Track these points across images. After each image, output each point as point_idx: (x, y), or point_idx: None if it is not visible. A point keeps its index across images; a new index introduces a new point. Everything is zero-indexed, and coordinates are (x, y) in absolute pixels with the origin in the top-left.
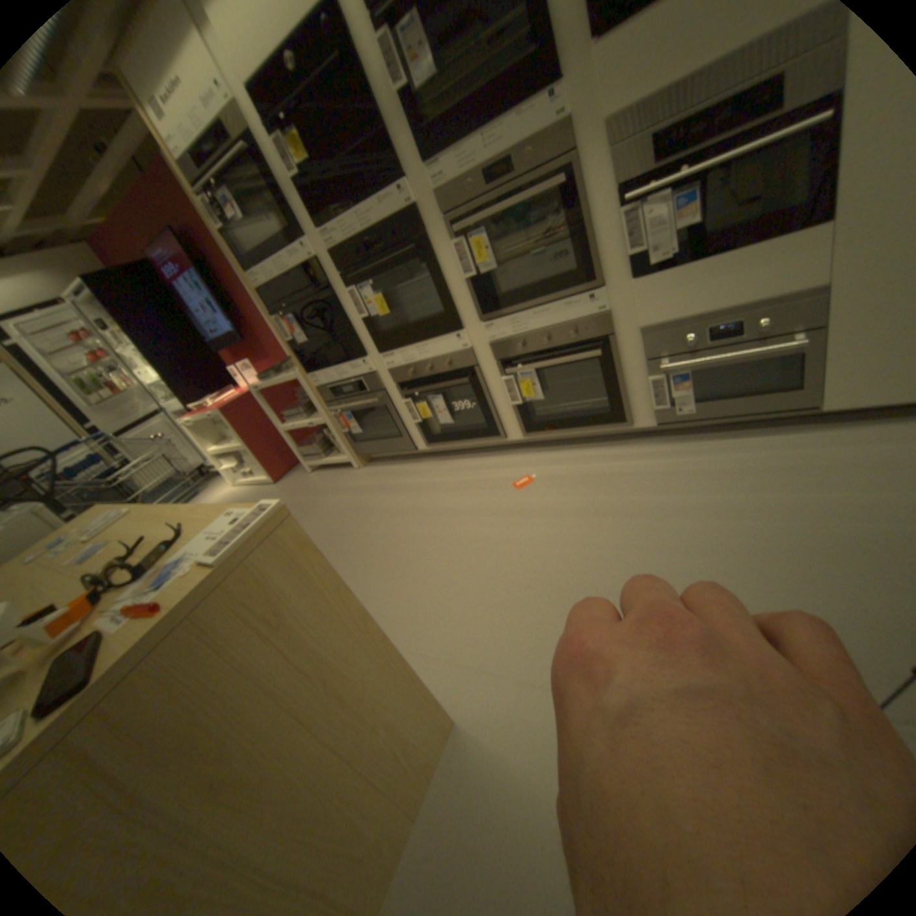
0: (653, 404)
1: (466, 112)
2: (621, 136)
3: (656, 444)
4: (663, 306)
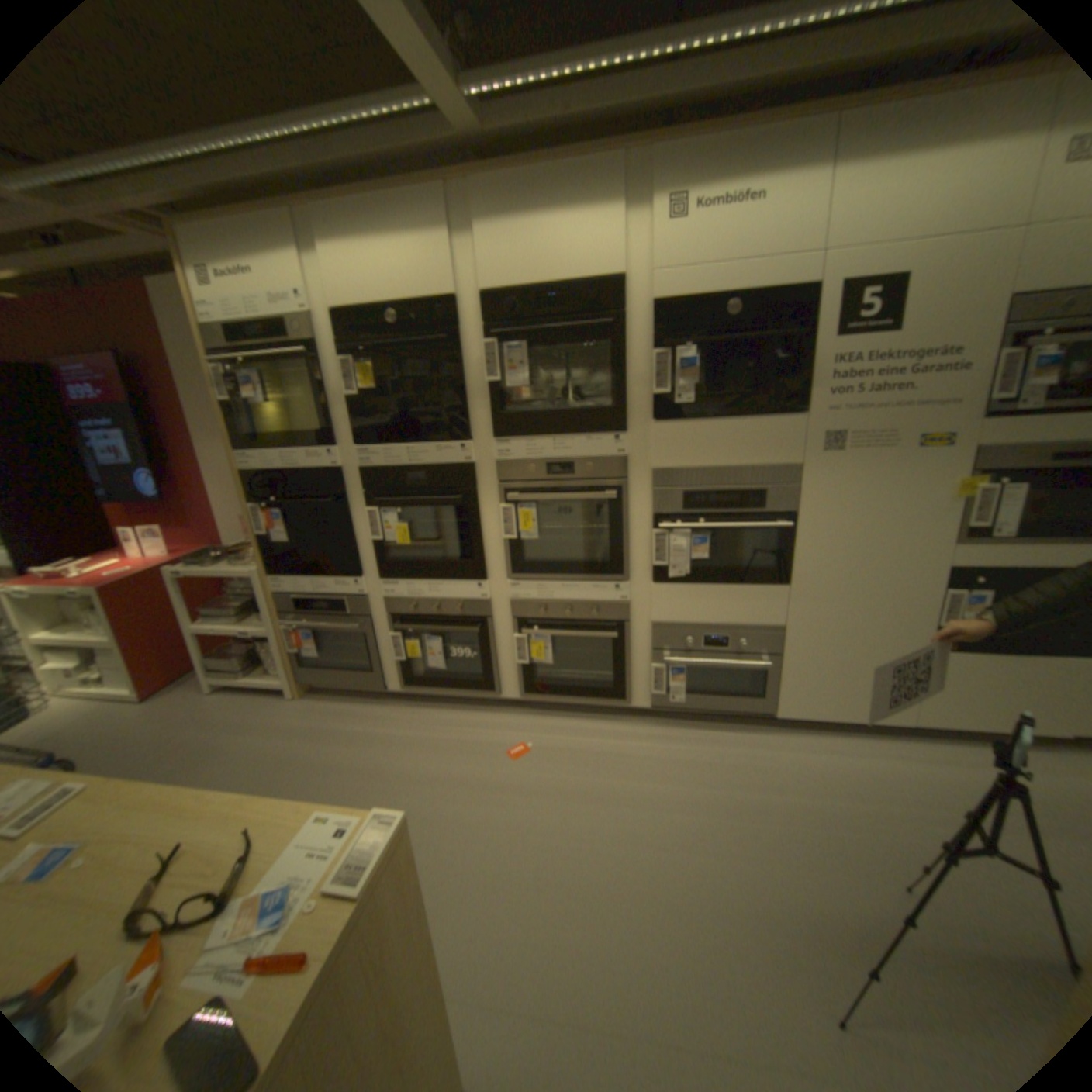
0: (649, 692)
1: (544, 425)
2: (661, 489)
3: (647, 730)
4: (671, 614)
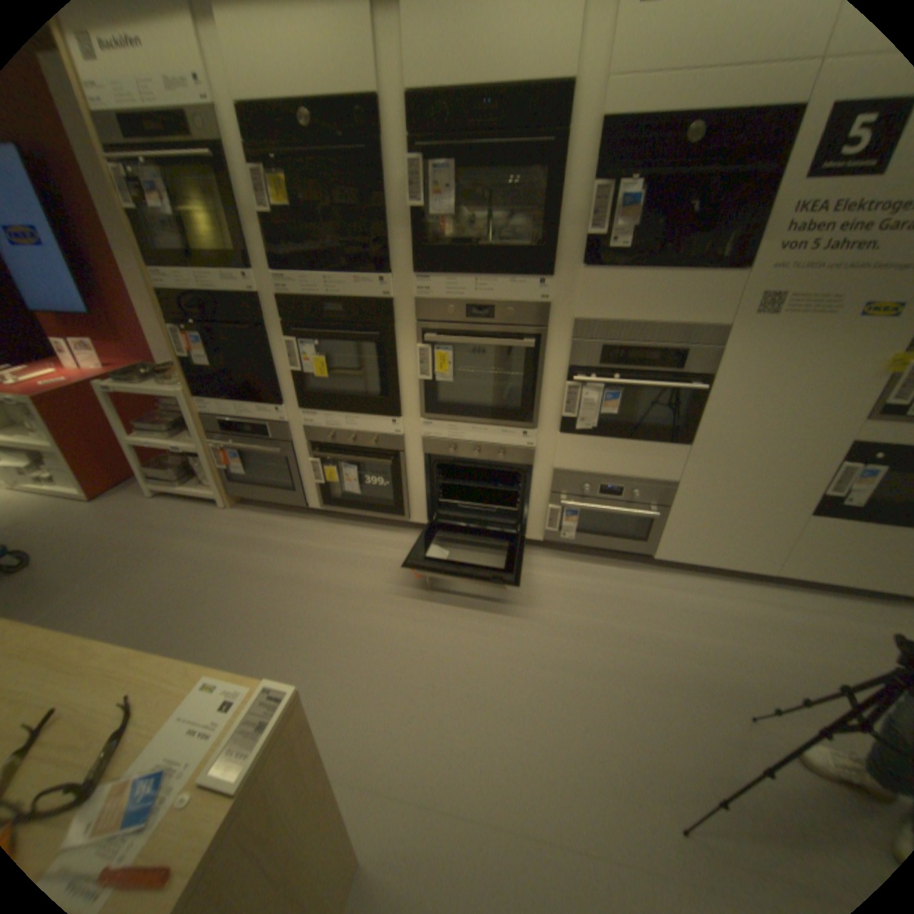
0: (543, 527)
1: (468, 261)
2: (581, 340)
3: (537, 558)
4: (573, 462)
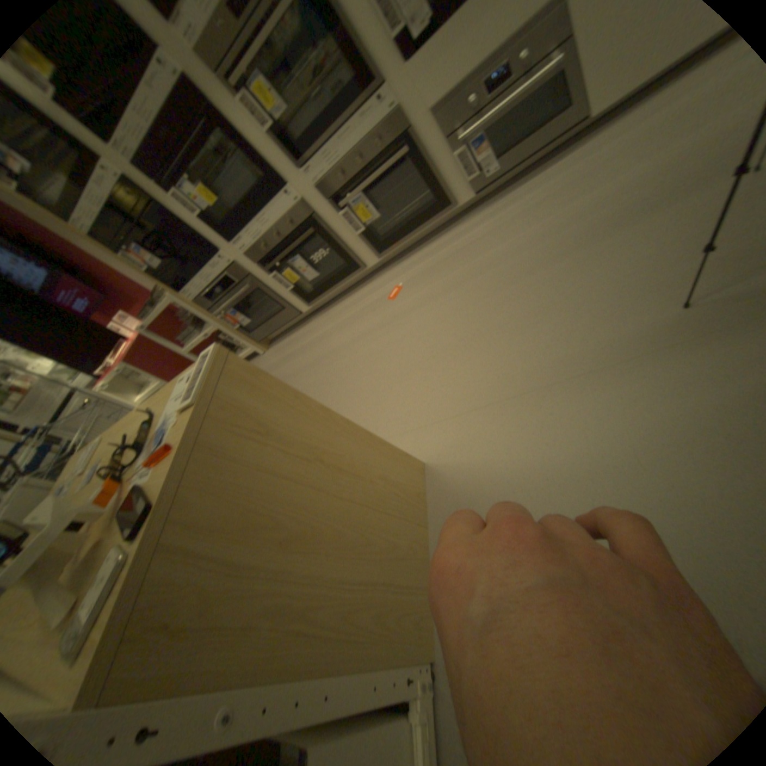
0: (465, 178)
1: None
2: None
3: (480, 212)
4: (439, 79)
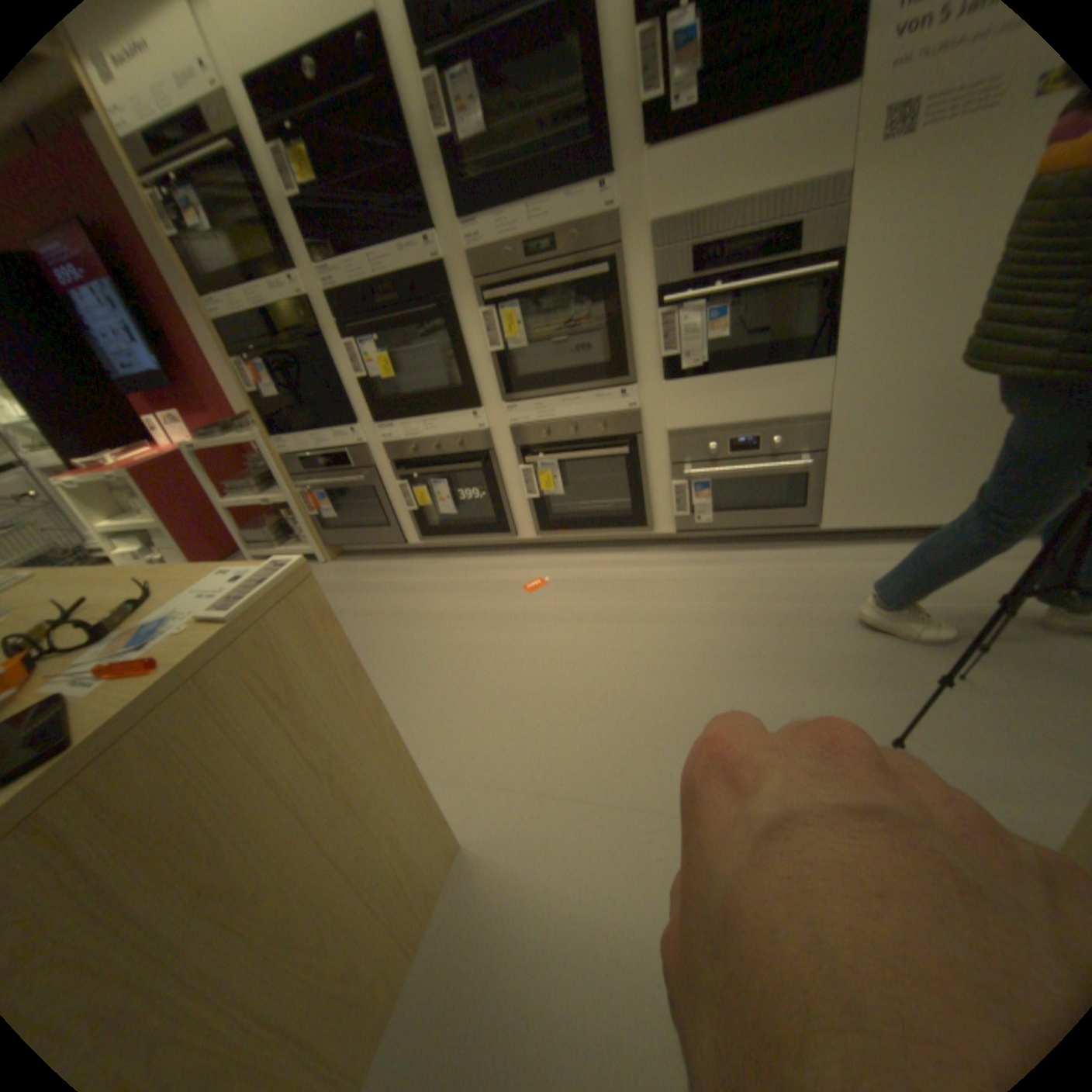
0: (673, 509)
1: (512, 178)
2: (664, 240)
3: (673, 552)
4: (690, 411)
